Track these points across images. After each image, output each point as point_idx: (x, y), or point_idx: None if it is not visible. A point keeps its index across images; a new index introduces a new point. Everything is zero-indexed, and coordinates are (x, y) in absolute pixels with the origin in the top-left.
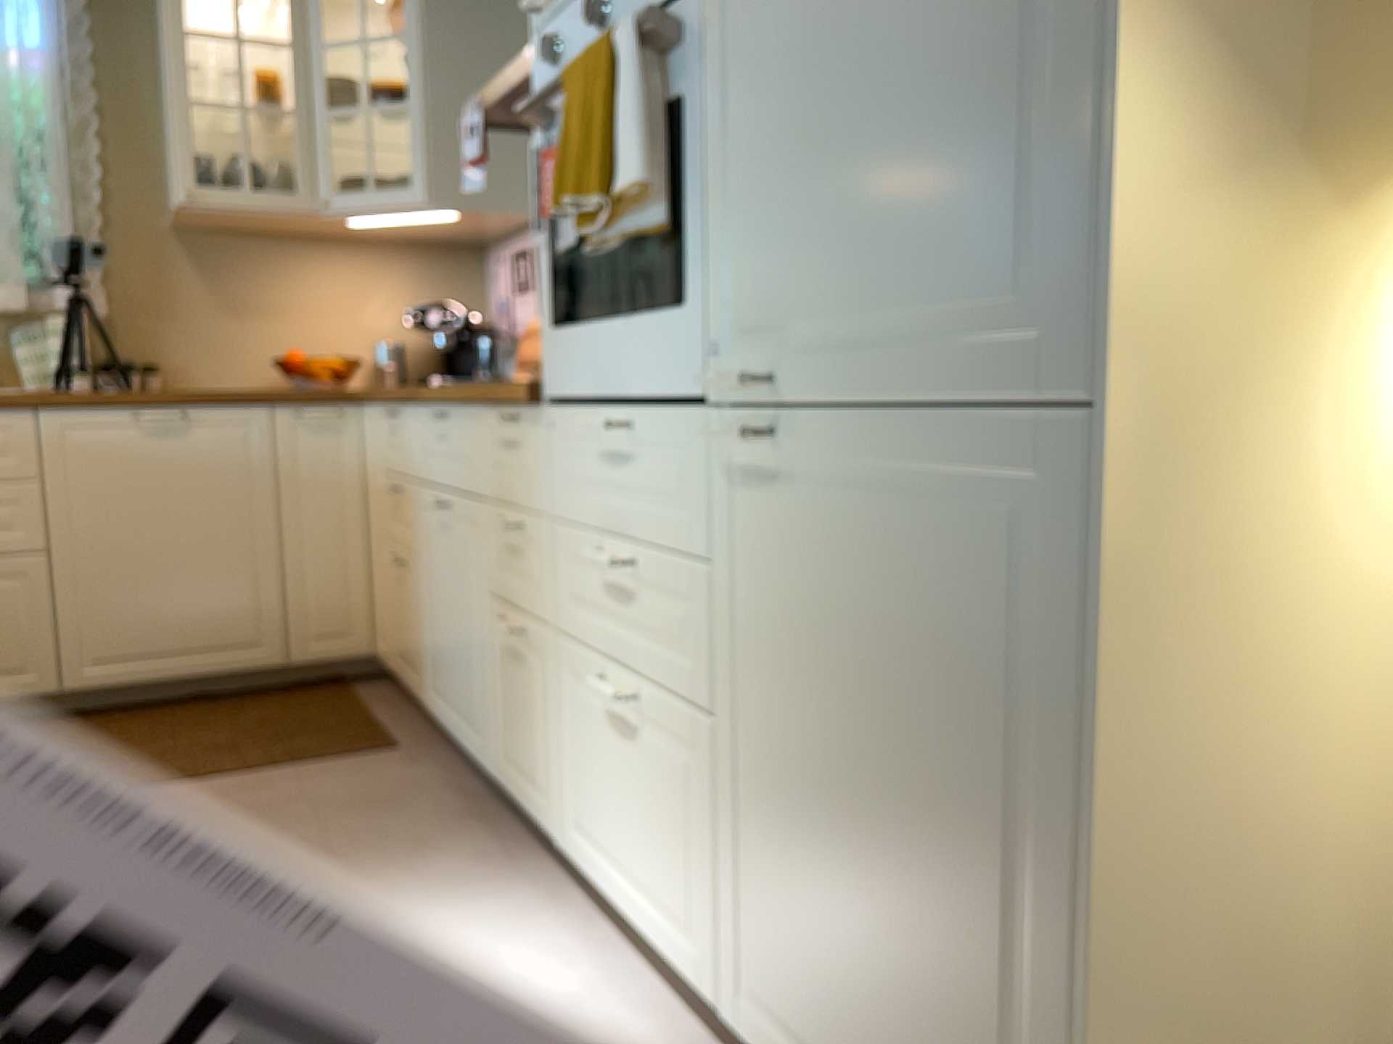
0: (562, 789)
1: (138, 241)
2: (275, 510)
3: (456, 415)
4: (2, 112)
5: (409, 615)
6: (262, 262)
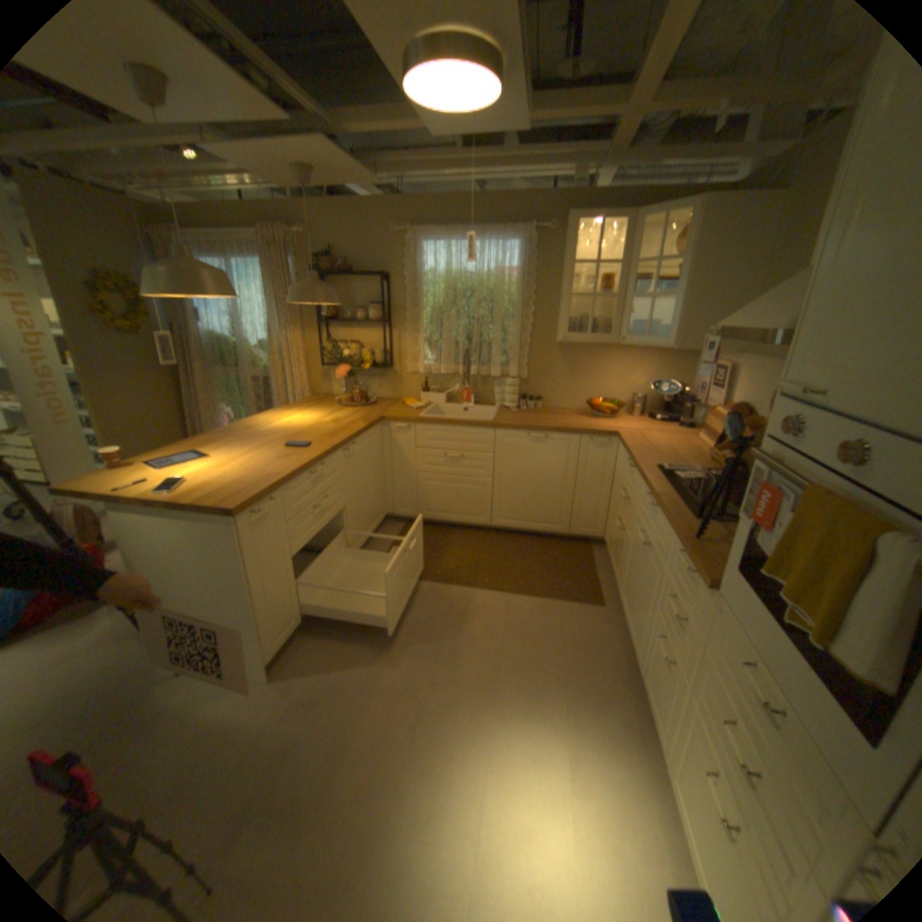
0: (675, 754)
1: (543, 348)
2: (575, 477)
3: (664, 515)
4: (502, 300)
5: (621, 552)
6: (591, 356)
